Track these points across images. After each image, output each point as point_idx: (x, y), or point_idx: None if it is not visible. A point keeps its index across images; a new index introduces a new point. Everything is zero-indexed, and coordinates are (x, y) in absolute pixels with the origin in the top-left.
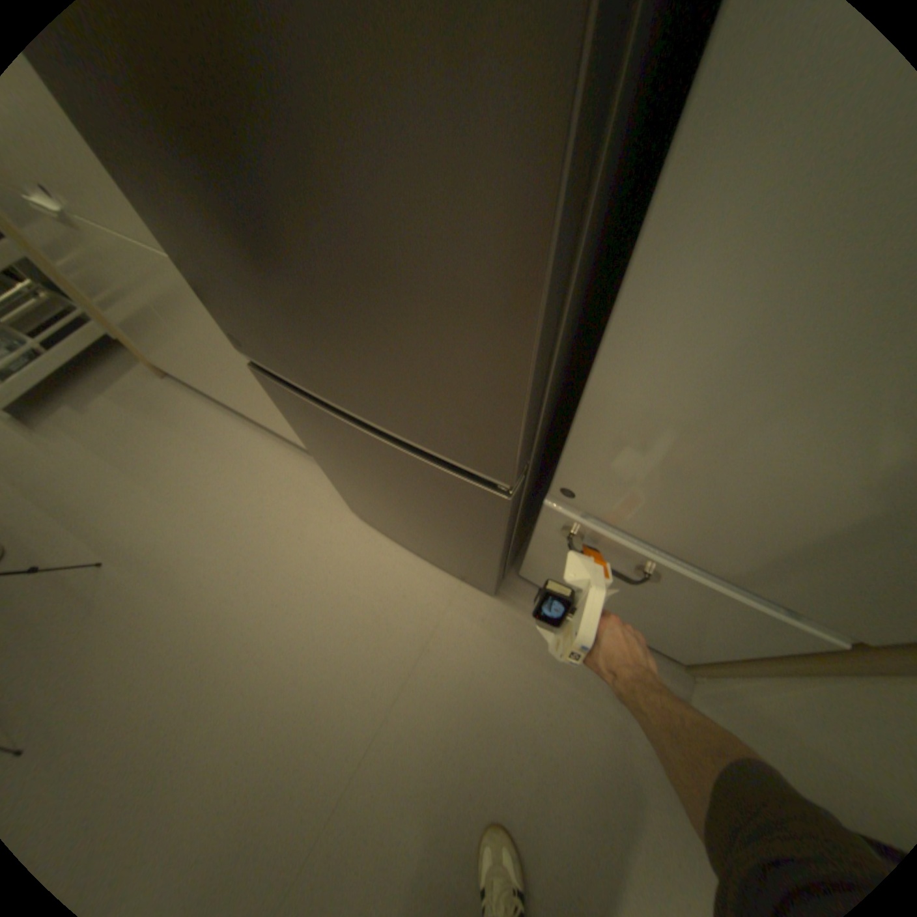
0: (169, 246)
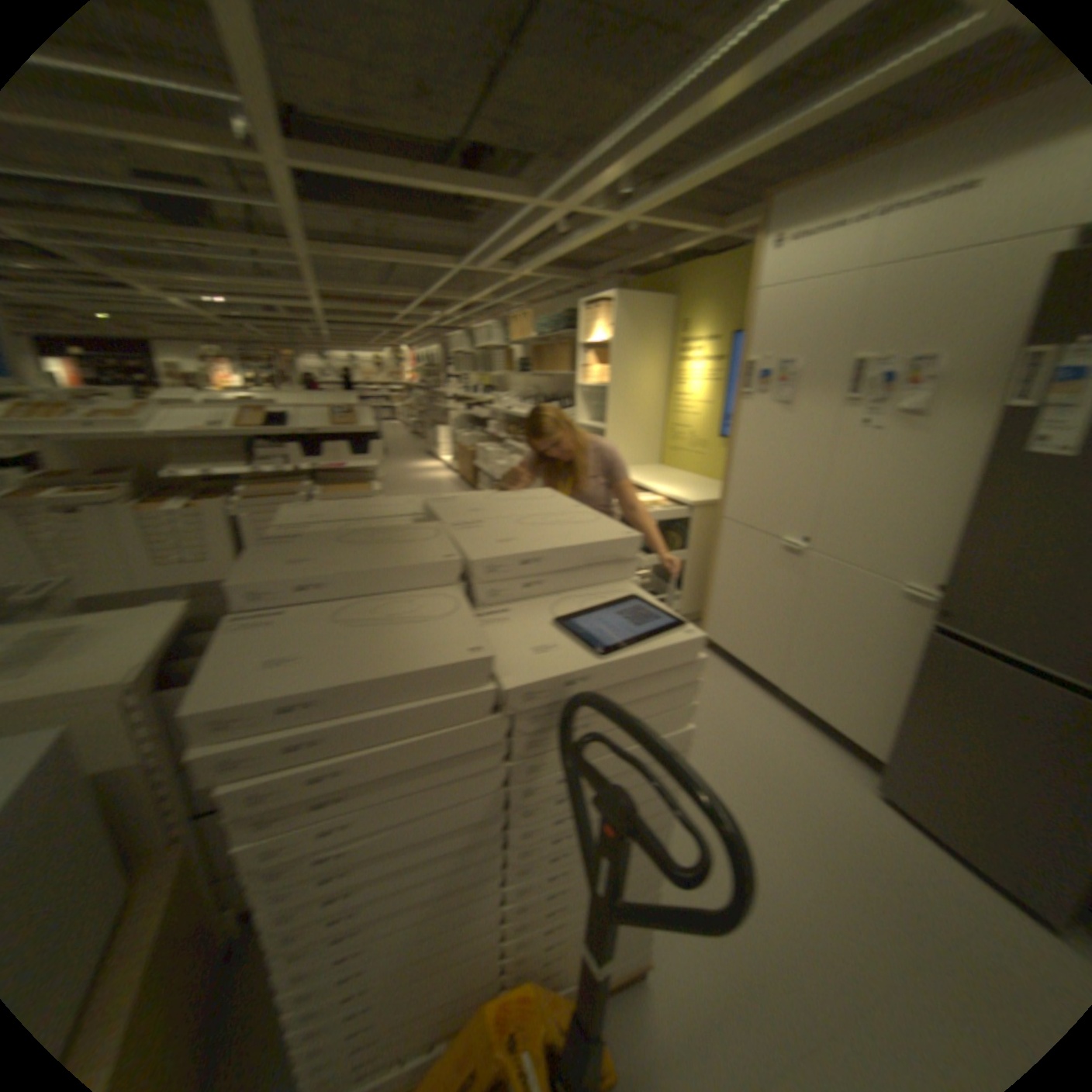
0: (961, 570)
